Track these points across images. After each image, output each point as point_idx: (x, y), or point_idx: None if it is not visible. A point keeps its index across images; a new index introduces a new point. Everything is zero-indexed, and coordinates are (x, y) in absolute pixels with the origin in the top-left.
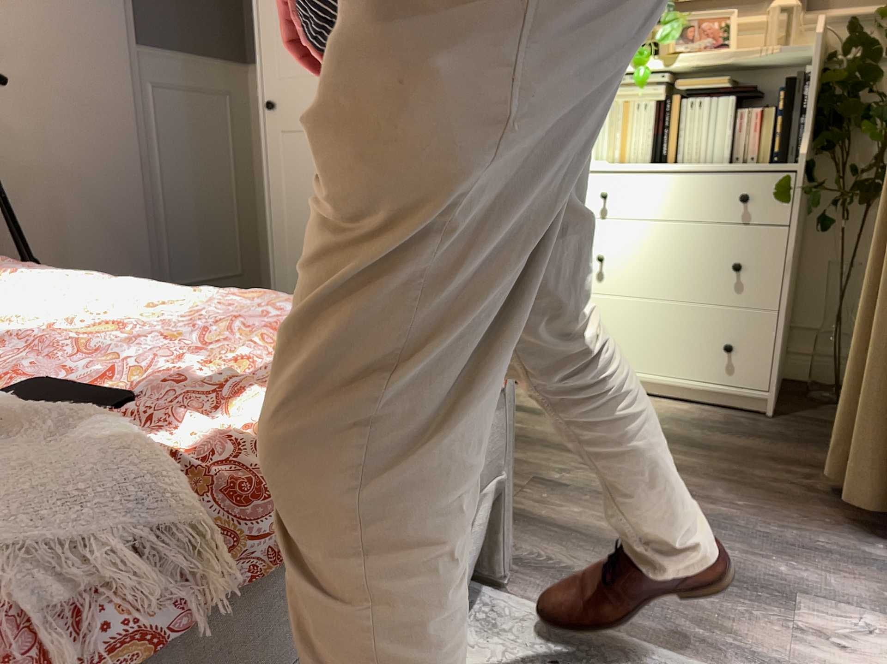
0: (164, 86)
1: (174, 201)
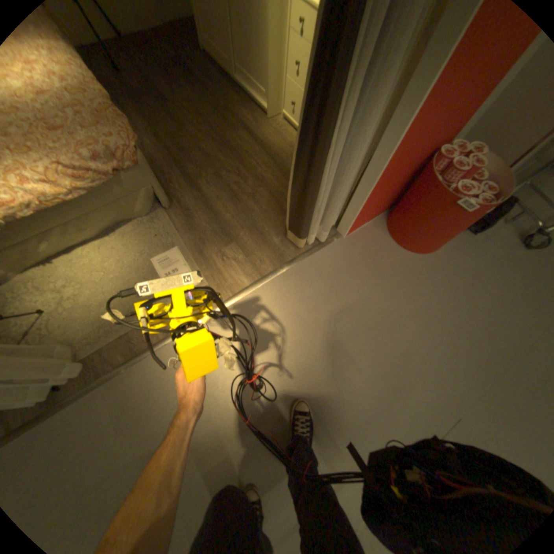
0: None
1: None
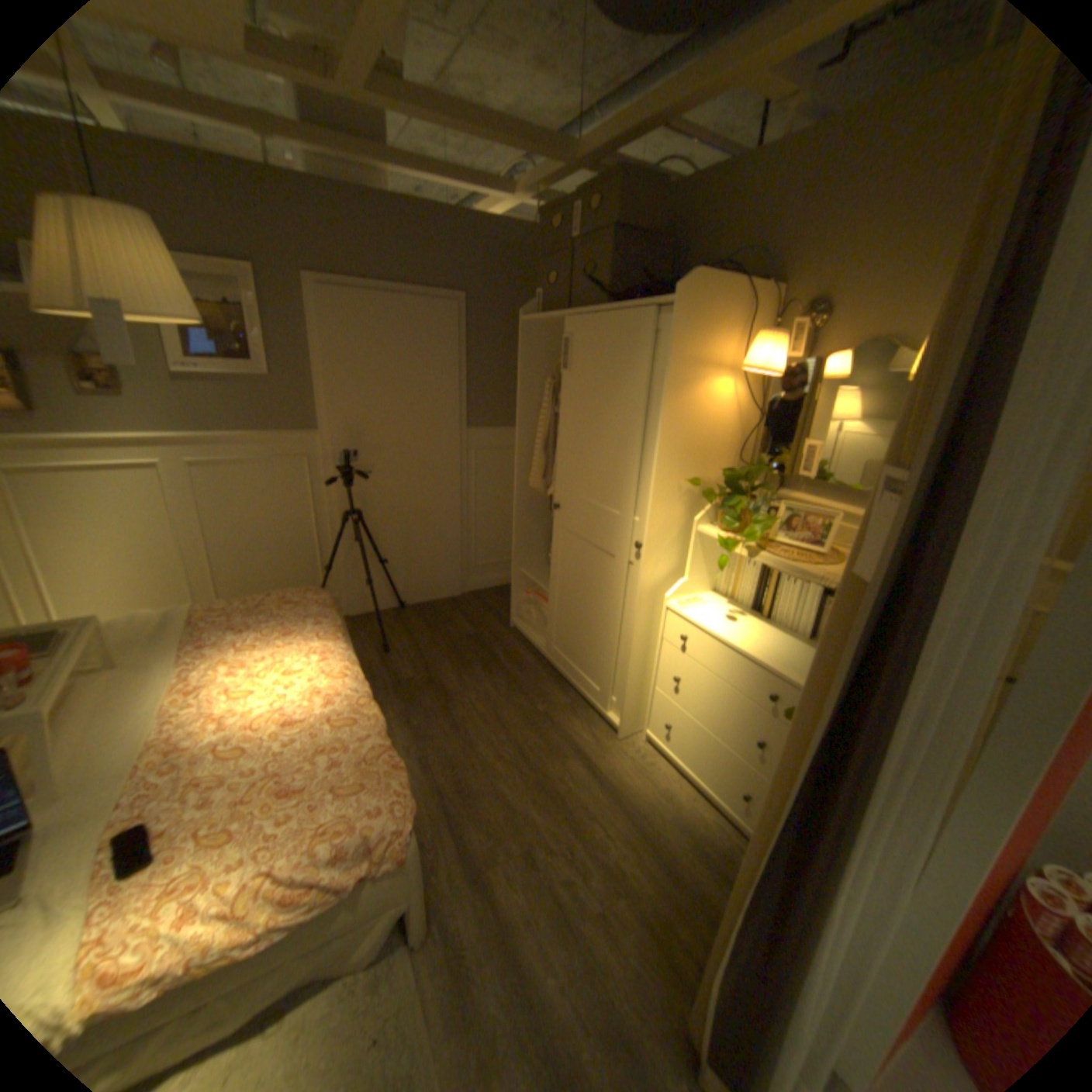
0: (482, 449)
1: (482, 516)
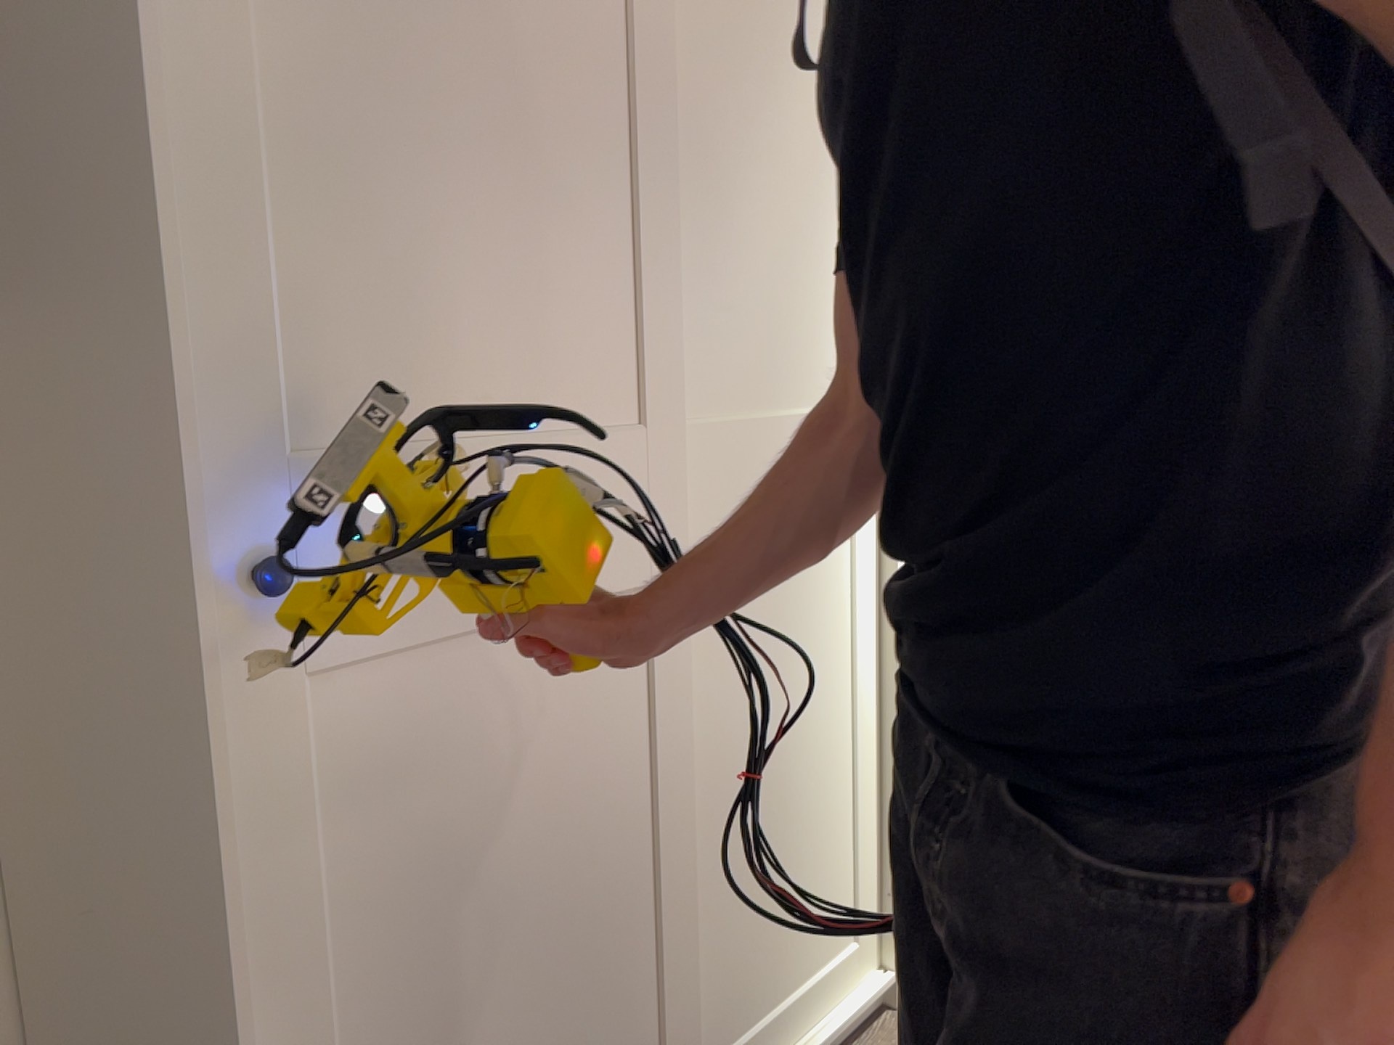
0: None
1: None
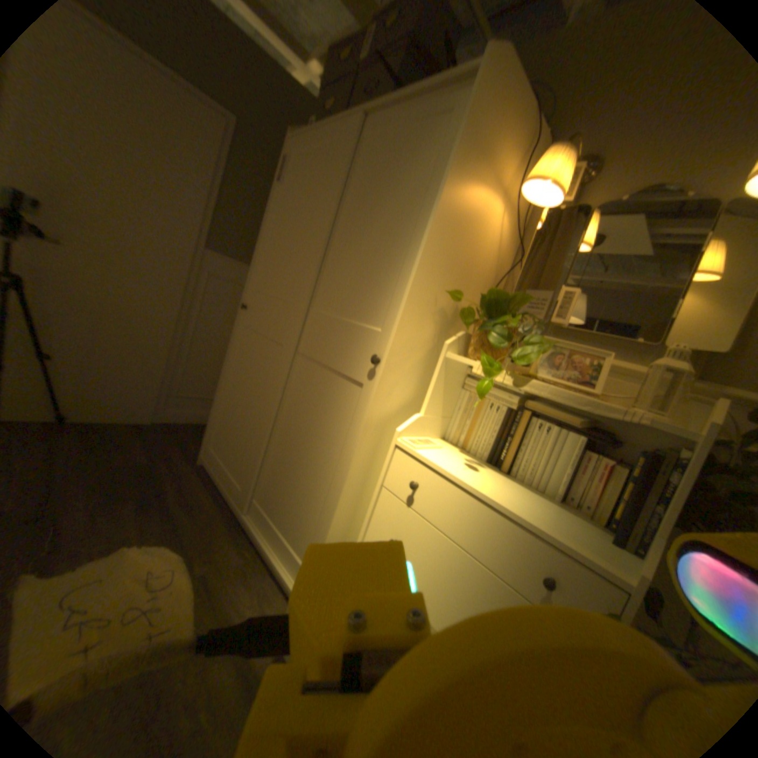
0: (214, 274)
1: (196, 344)
